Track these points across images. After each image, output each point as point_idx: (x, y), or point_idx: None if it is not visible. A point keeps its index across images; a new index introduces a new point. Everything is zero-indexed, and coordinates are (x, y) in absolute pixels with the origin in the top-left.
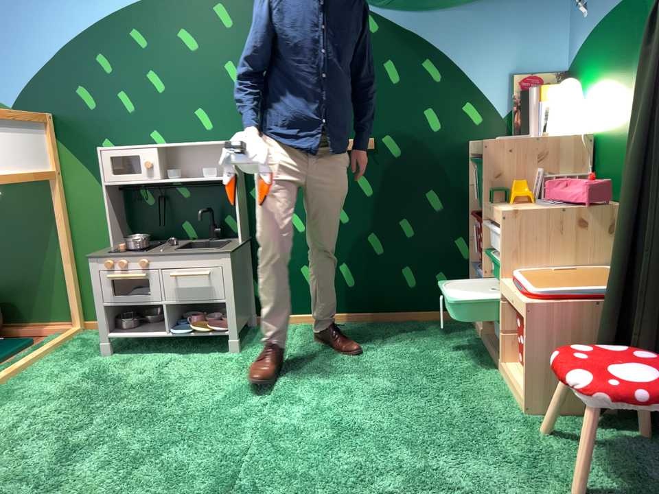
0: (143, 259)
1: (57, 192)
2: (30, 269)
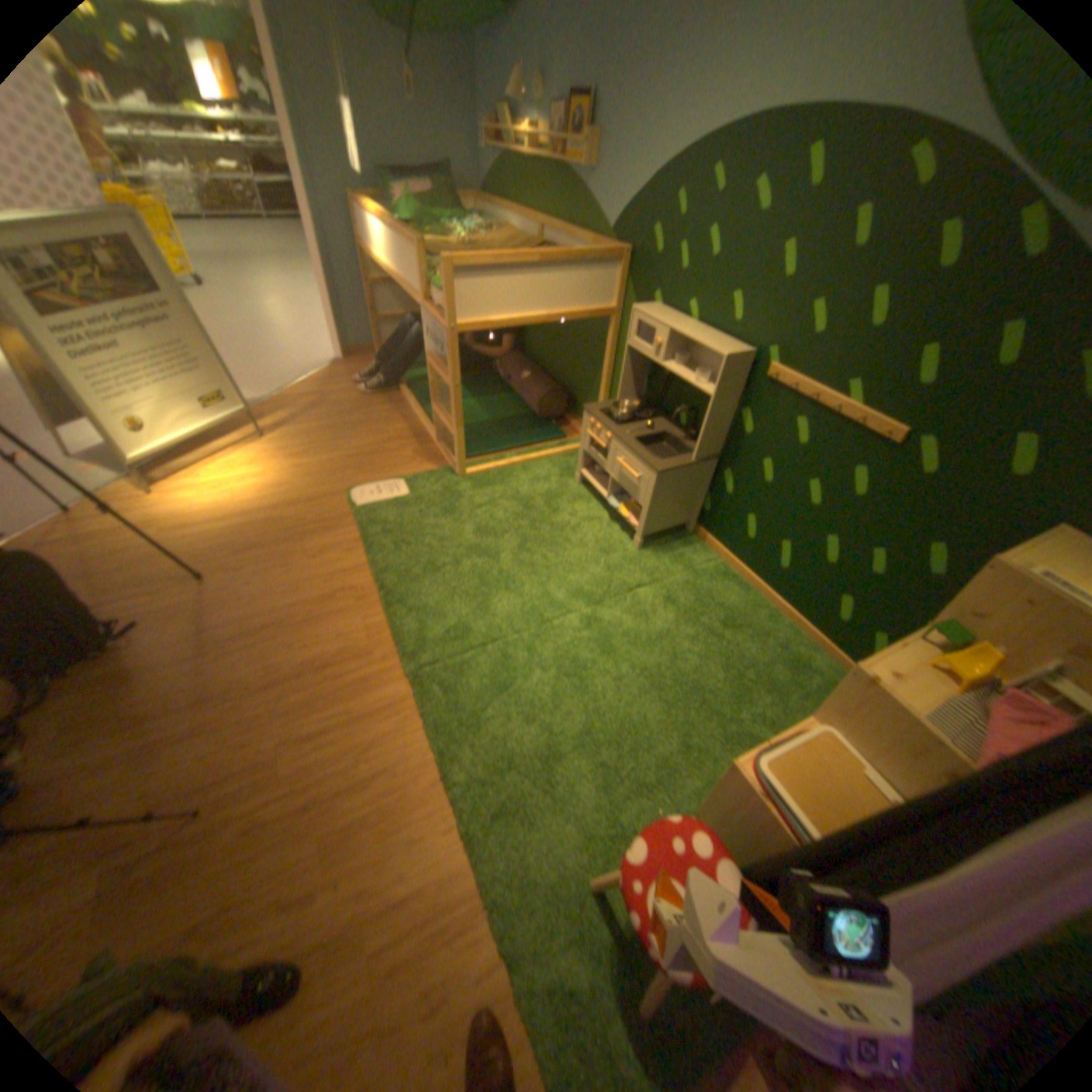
0: (607, 435)
1: (610, 329)
2: (587, 381)
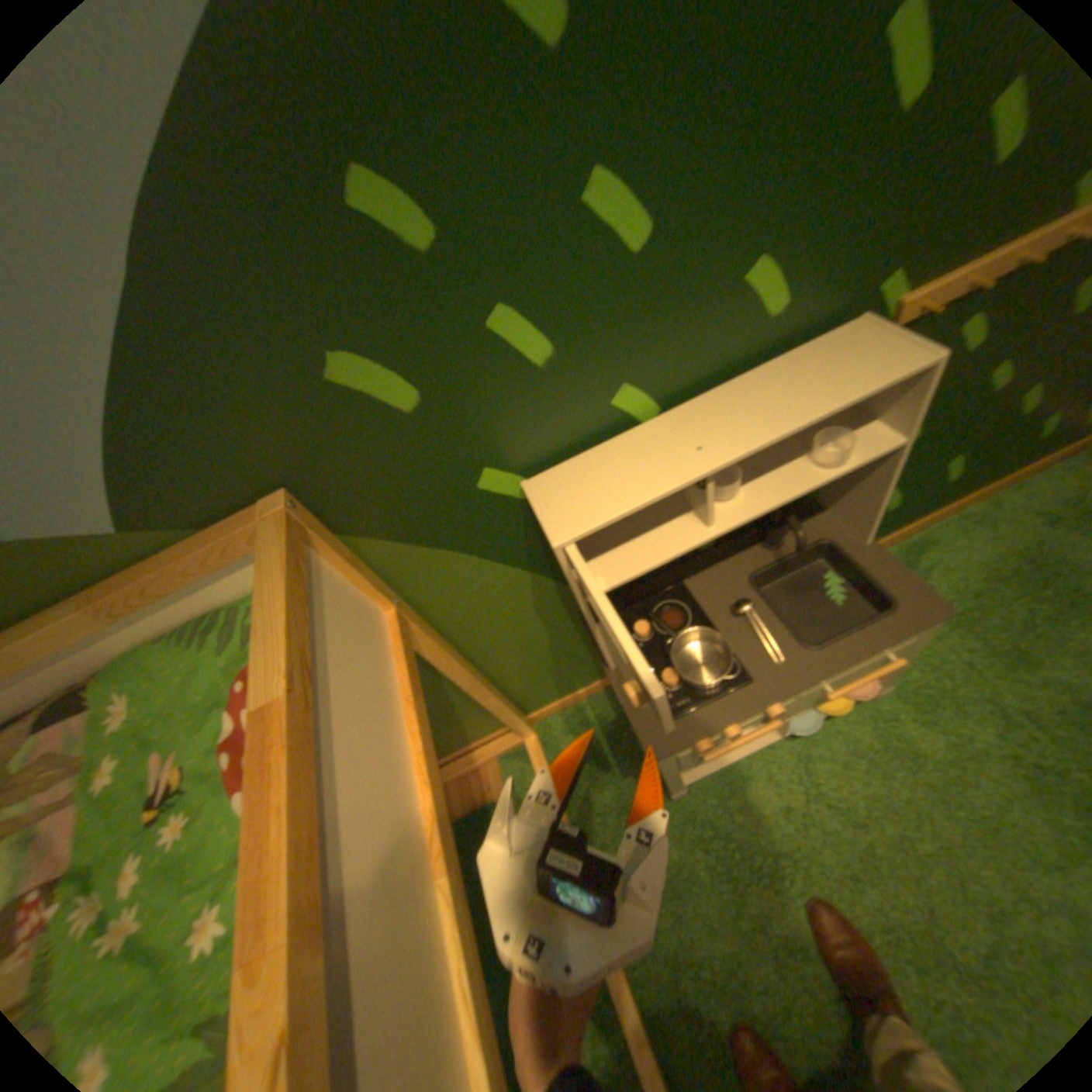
0: (776, 705)
1: (421, 633)
2: None
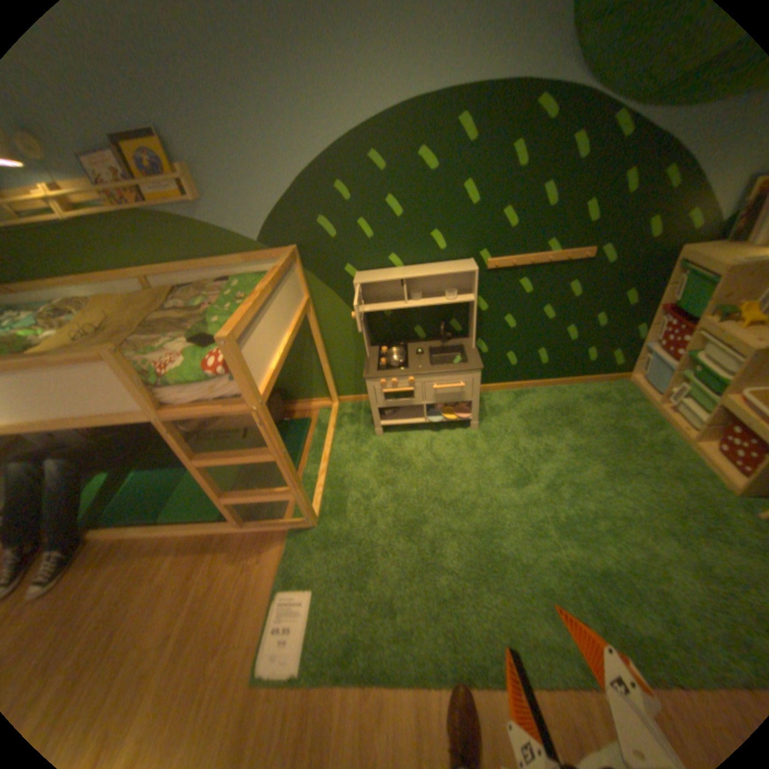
0: (410, 378)
1: (311, 314)
2: (292, 367)
